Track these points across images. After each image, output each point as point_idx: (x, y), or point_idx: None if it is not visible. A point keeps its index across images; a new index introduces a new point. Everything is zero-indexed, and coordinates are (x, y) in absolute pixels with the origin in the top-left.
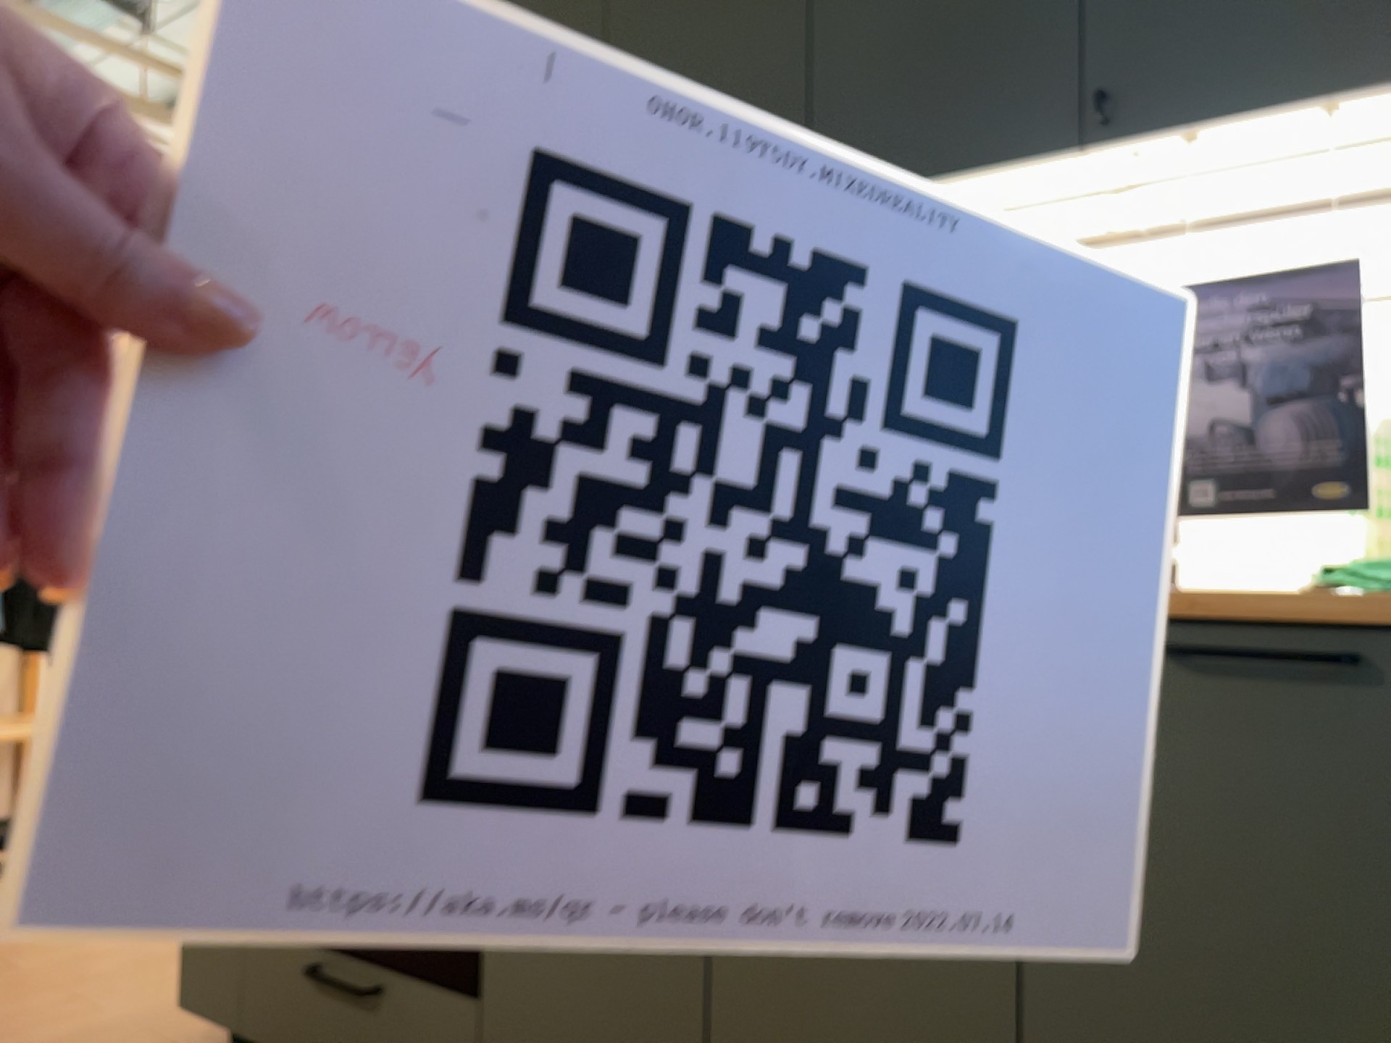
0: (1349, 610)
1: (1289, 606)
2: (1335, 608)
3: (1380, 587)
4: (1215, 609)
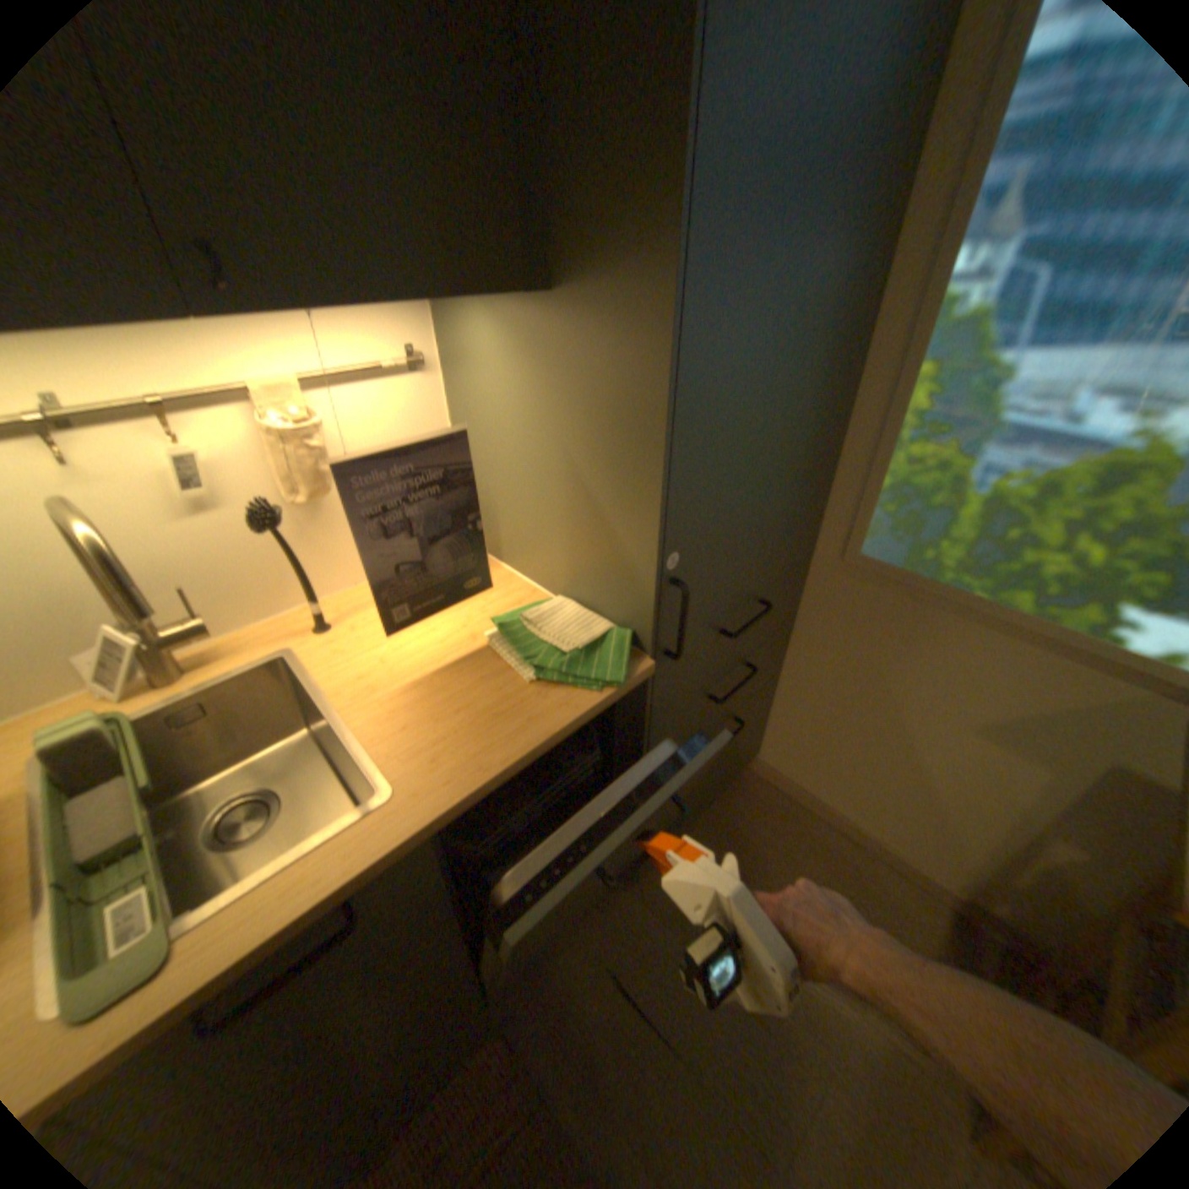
0: (583, 706)
1: (558, 718)
2: (590, 717)
3: (584, 683)
4: (539, 752)
